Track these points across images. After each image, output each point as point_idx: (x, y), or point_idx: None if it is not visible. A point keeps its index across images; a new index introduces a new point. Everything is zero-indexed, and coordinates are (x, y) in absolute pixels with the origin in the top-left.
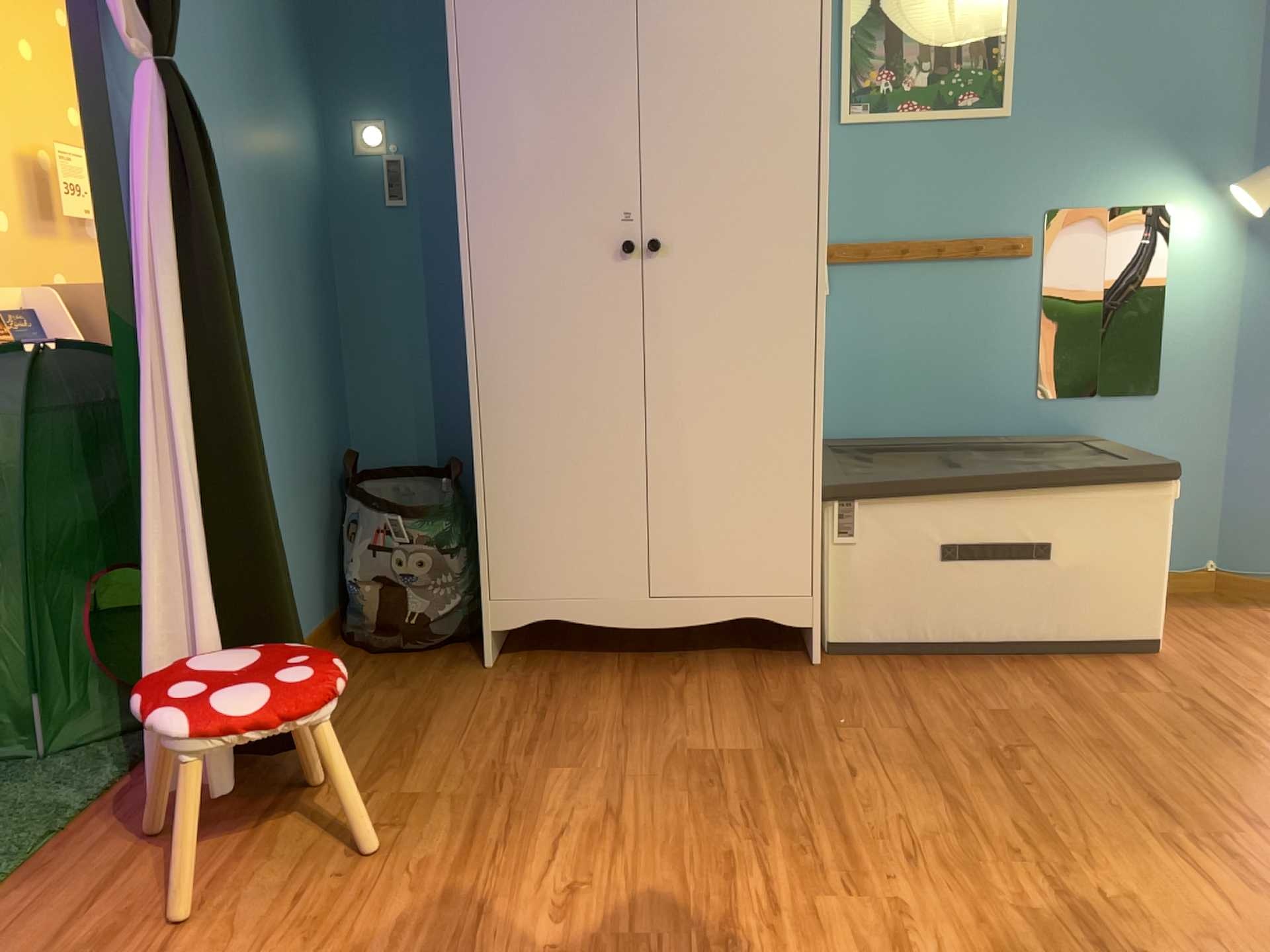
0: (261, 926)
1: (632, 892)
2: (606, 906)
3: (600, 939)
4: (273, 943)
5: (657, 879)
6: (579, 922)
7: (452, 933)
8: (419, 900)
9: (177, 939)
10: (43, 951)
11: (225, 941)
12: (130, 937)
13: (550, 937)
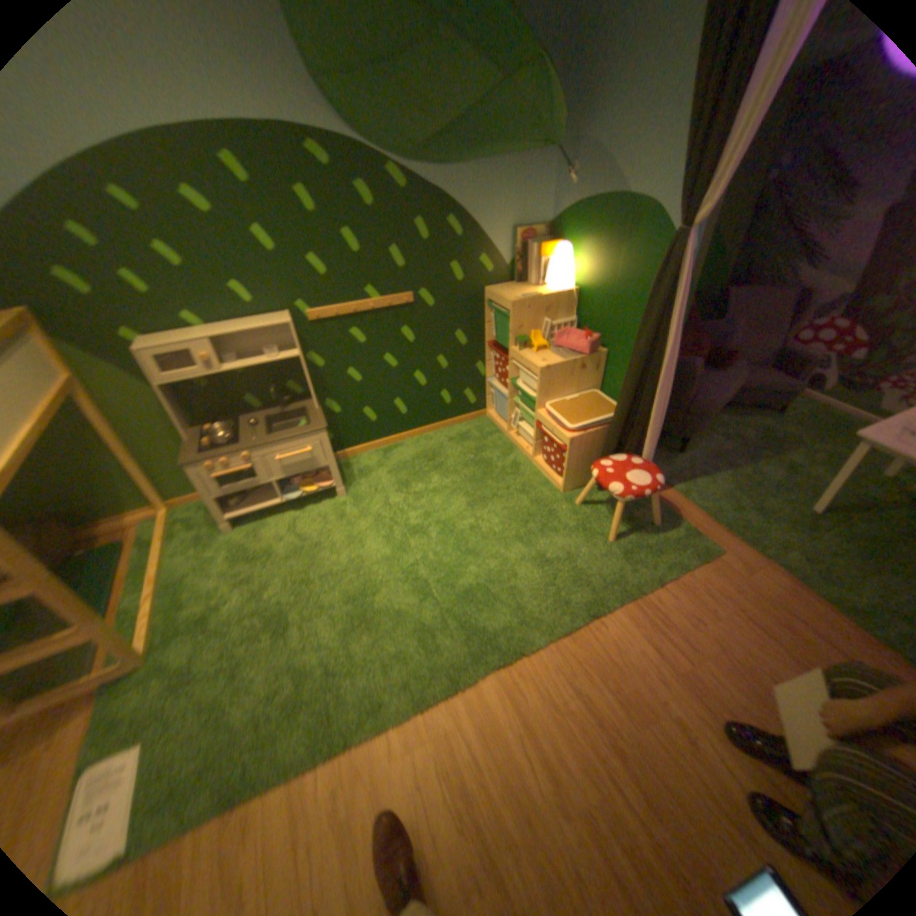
0: (757, 664)
1: (669, 763)
2: (669, 746)
3: (653, 723)
4: (742, 659)
5: (669, 782)
6: (669, 730)
7: (700, 696)
8: (733, 708)
9: (769, 644)
10: (791, 619)
11: (756, 651)
12: (781, 637)
13: (669, 714)
